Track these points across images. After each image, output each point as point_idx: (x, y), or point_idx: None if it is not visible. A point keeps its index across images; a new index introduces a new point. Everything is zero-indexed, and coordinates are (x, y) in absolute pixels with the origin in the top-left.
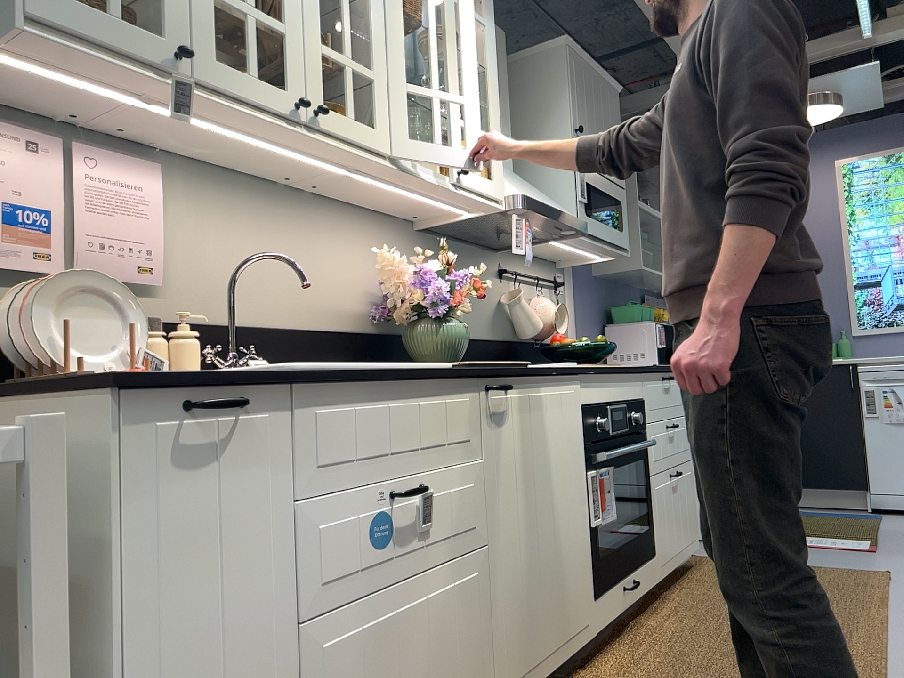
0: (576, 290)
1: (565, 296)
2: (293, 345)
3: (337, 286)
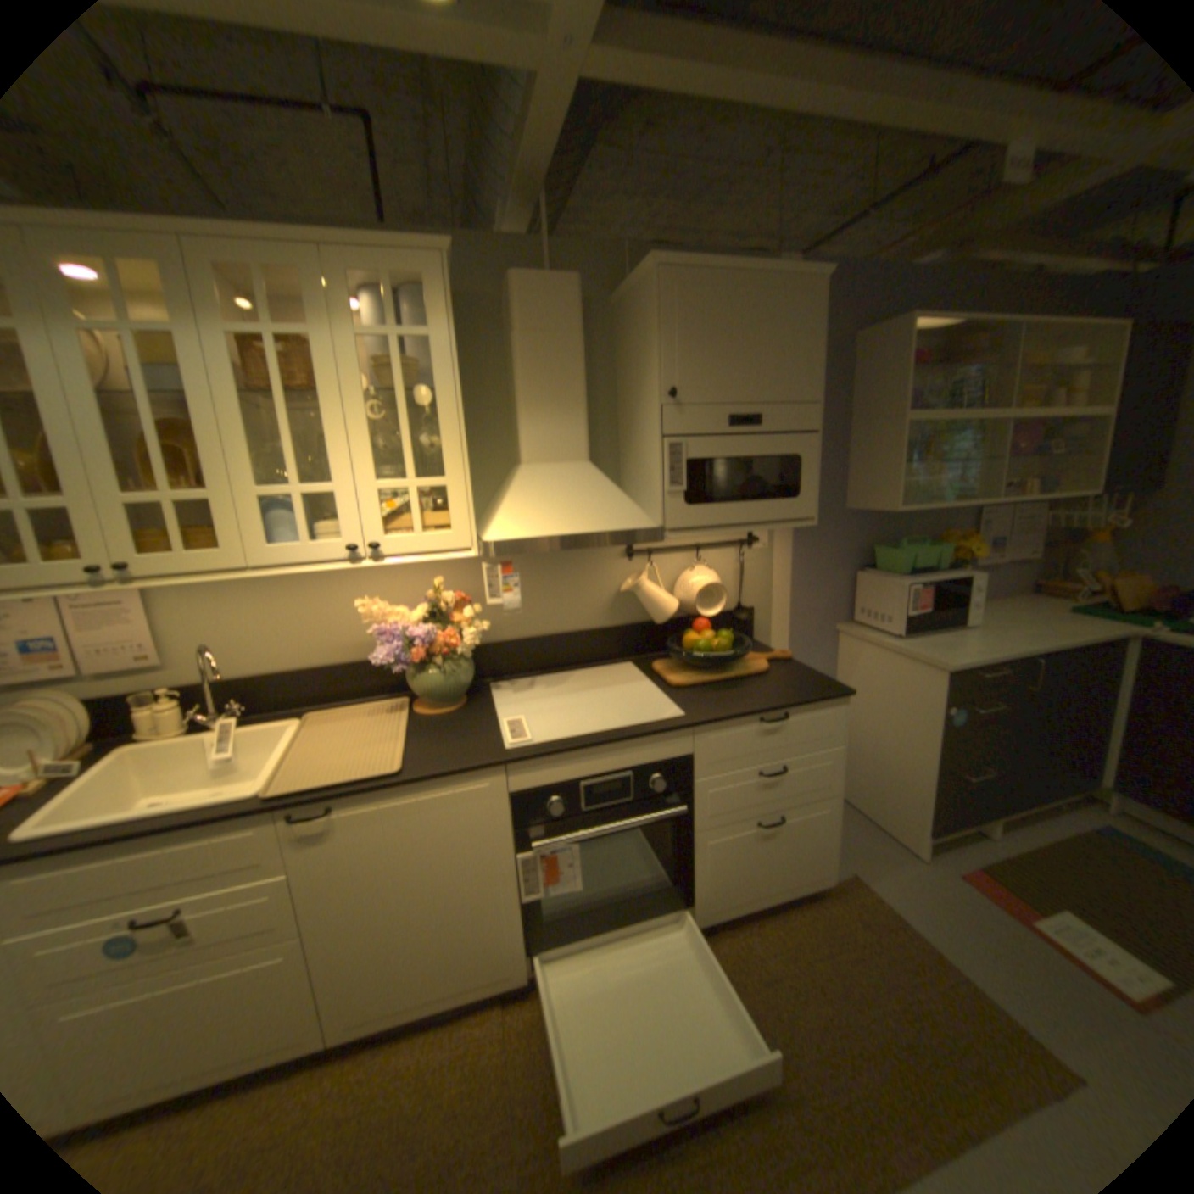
0: (793, 537)
1: (766, 550)
2: (305, 681)
3: (358, 622)
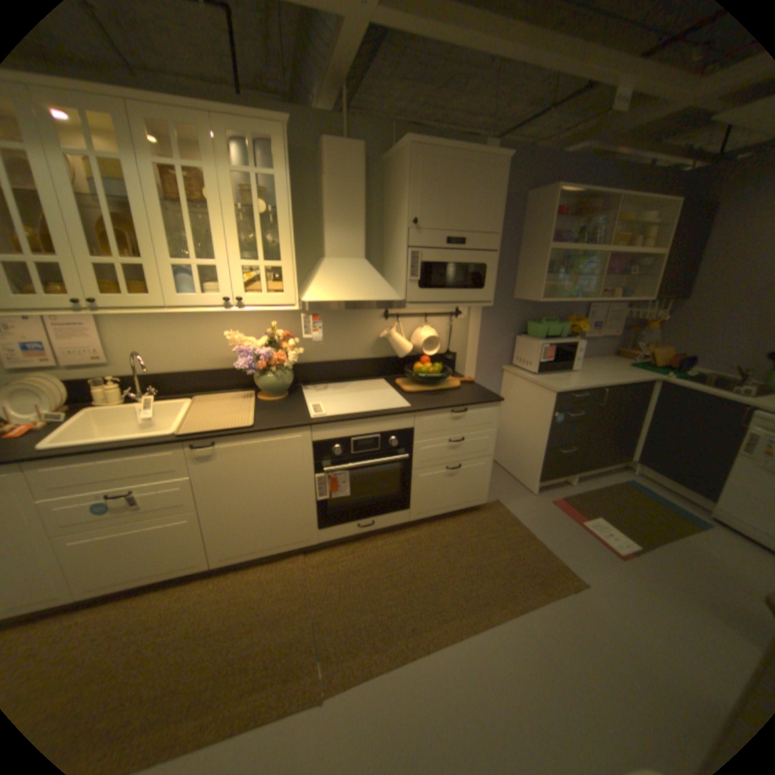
0: (481, 313)
1: (465, 320)
2: (193, 378)
3: (225, 346)
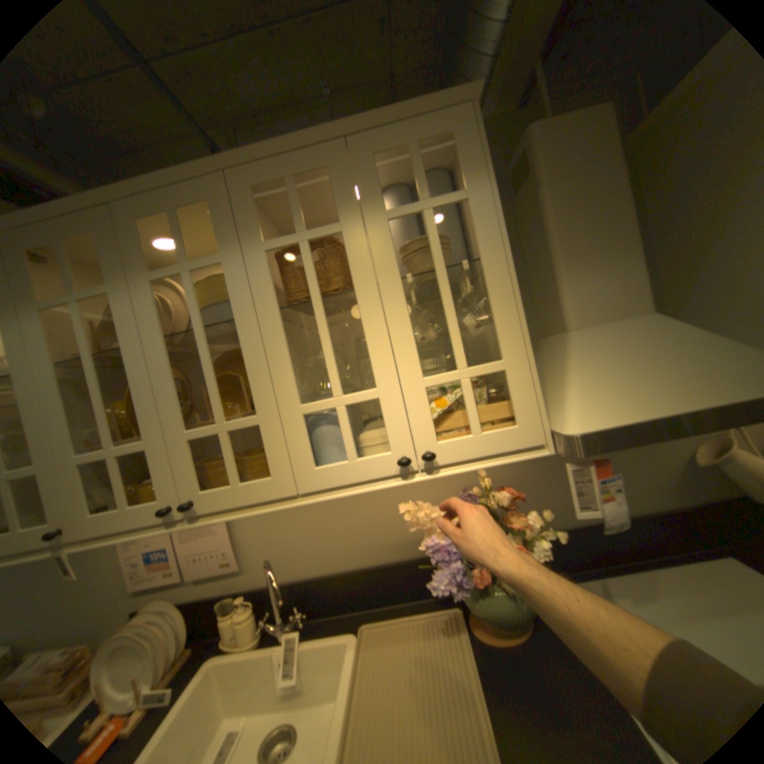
0: None
1: None
2: (355, 584)
3: (398, 521)
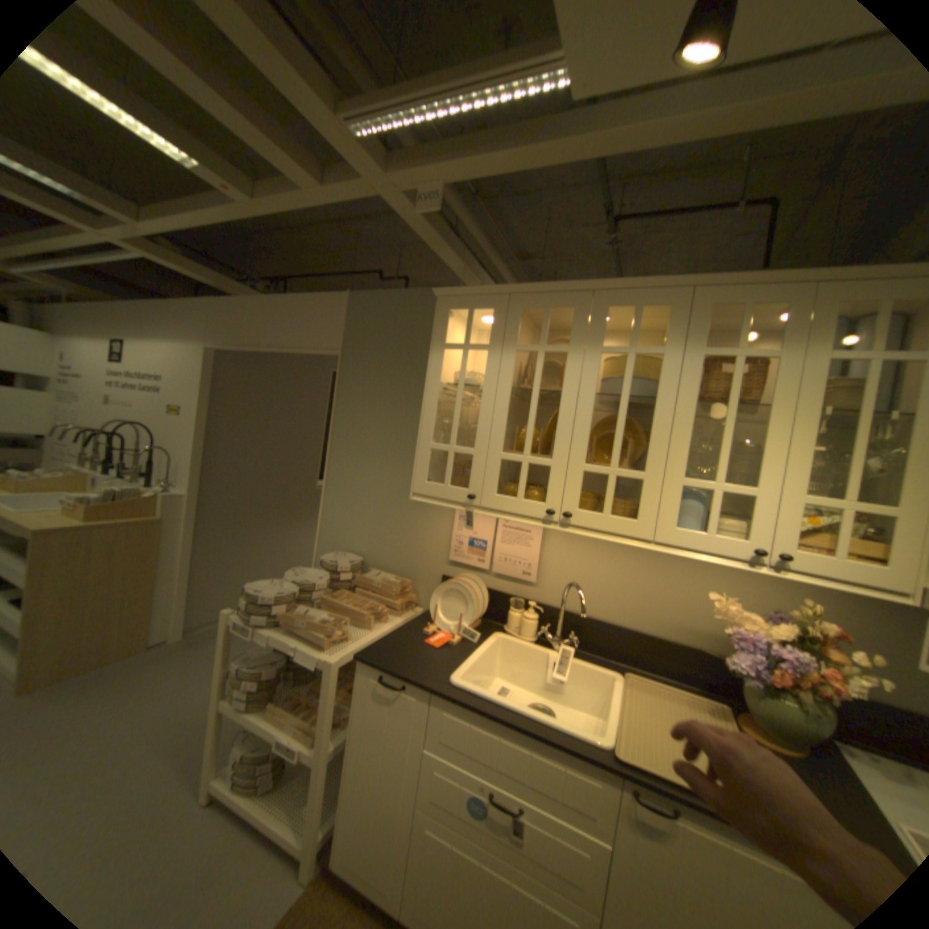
0: None
1: None
2: (630, 642)
3: (694, 610)
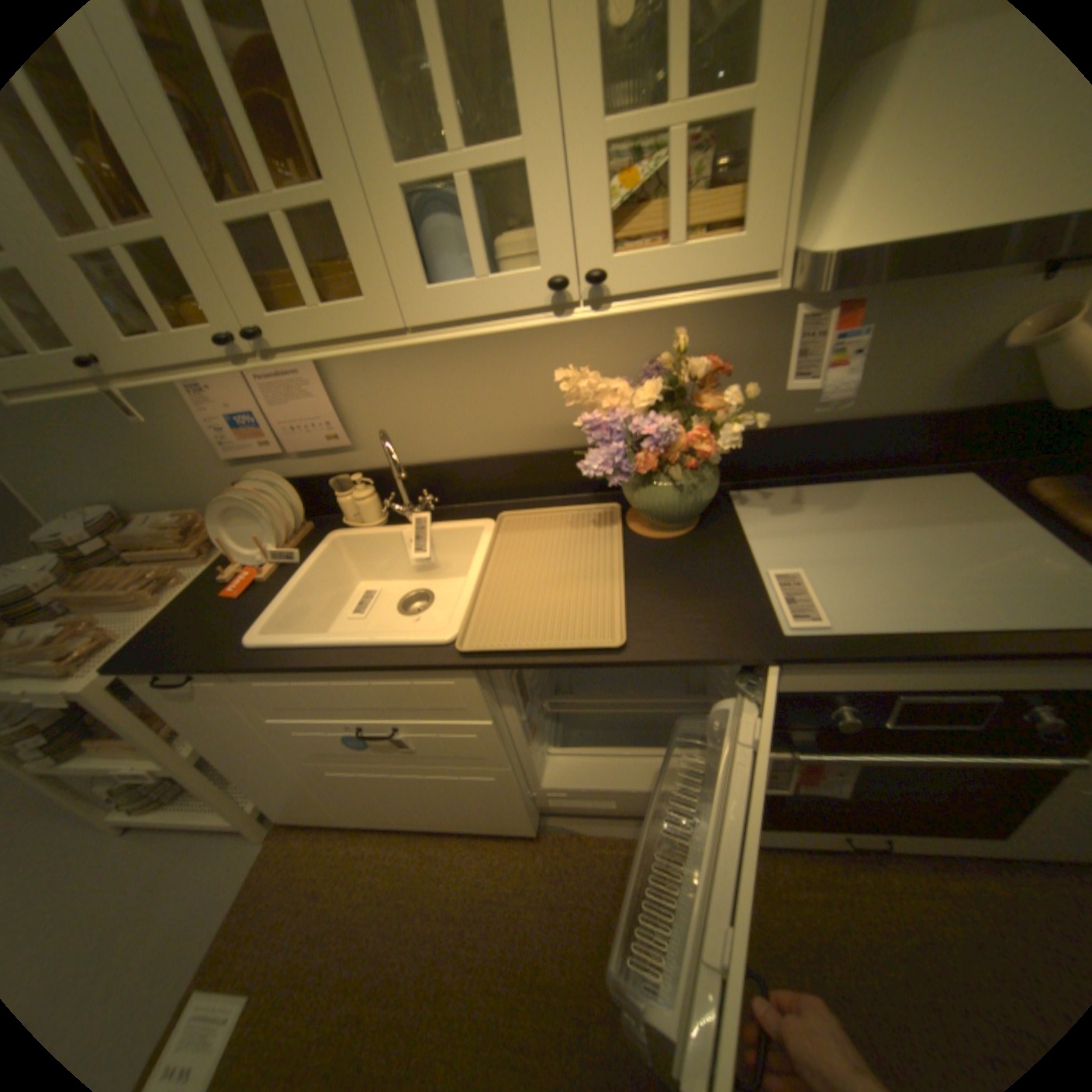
0: None
1: None
2: (497, 473)
3: (556, 399)
